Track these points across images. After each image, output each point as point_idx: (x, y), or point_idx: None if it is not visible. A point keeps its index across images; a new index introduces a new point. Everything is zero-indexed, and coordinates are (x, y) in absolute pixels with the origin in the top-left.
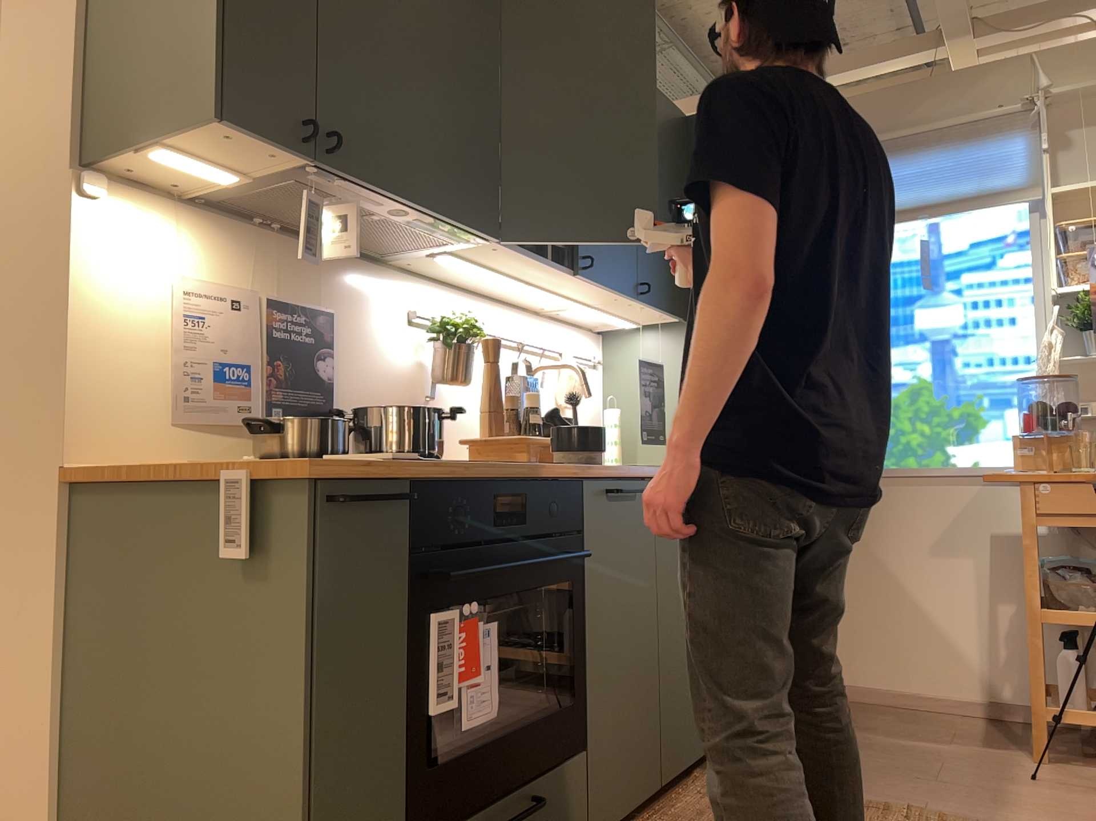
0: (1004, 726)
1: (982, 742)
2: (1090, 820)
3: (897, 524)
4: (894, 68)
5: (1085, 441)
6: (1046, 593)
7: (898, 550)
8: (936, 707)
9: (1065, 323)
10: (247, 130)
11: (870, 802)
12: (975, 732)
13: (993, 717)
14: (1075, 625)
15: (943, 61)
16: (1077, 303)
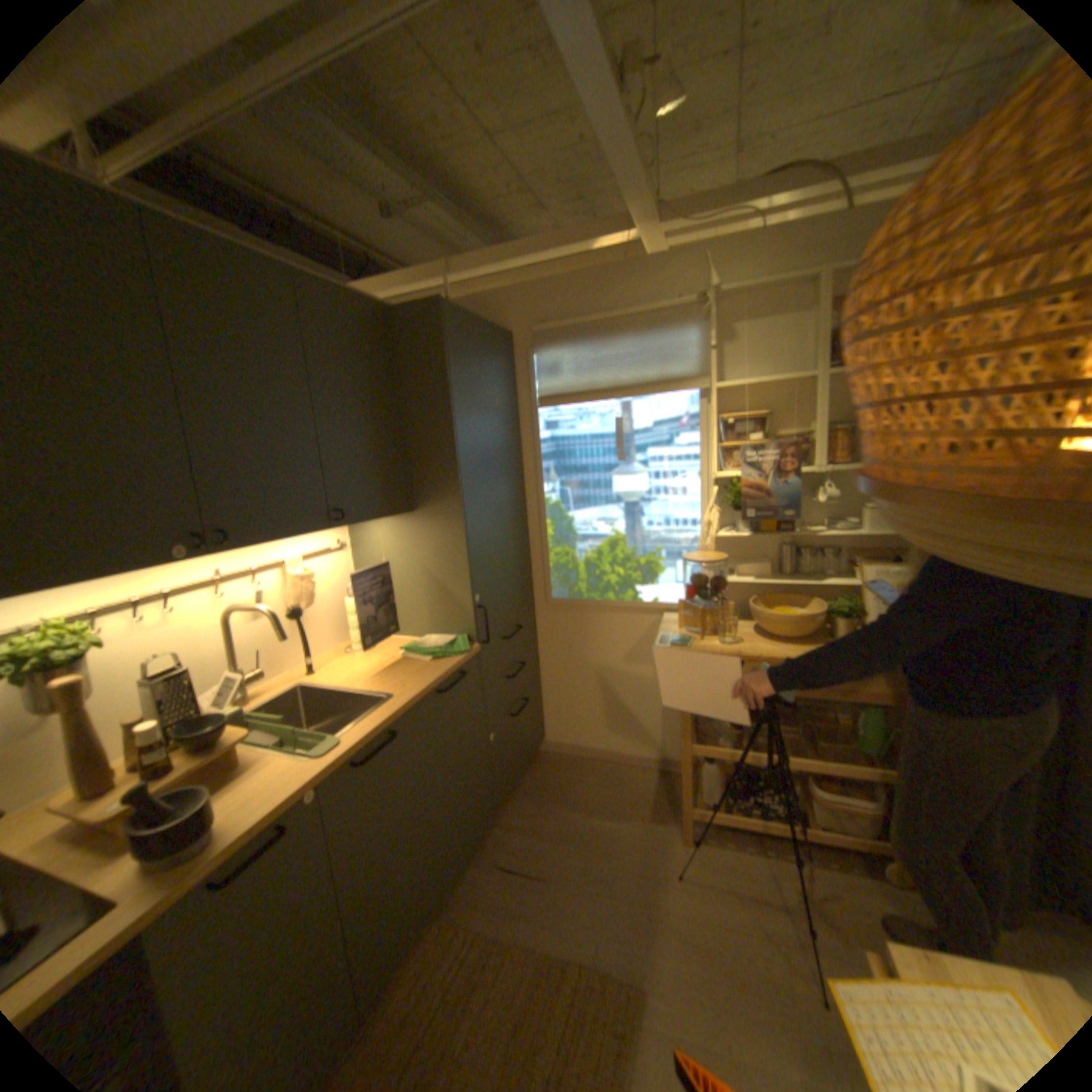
0: (669, 783)
1: (651, 816)
2: (713, 955)
3: (601, 641)
4: (596, 246)
5: (730, 610)
6: (697, 723)
7: (602, 659)
8: (627, 764)
9: (723, 497)
10: None
11: (551, 965)
12: (649, 799)
13: (663, 772)
14: (715, 759)
15: (639, 241)
16: (733, 480)
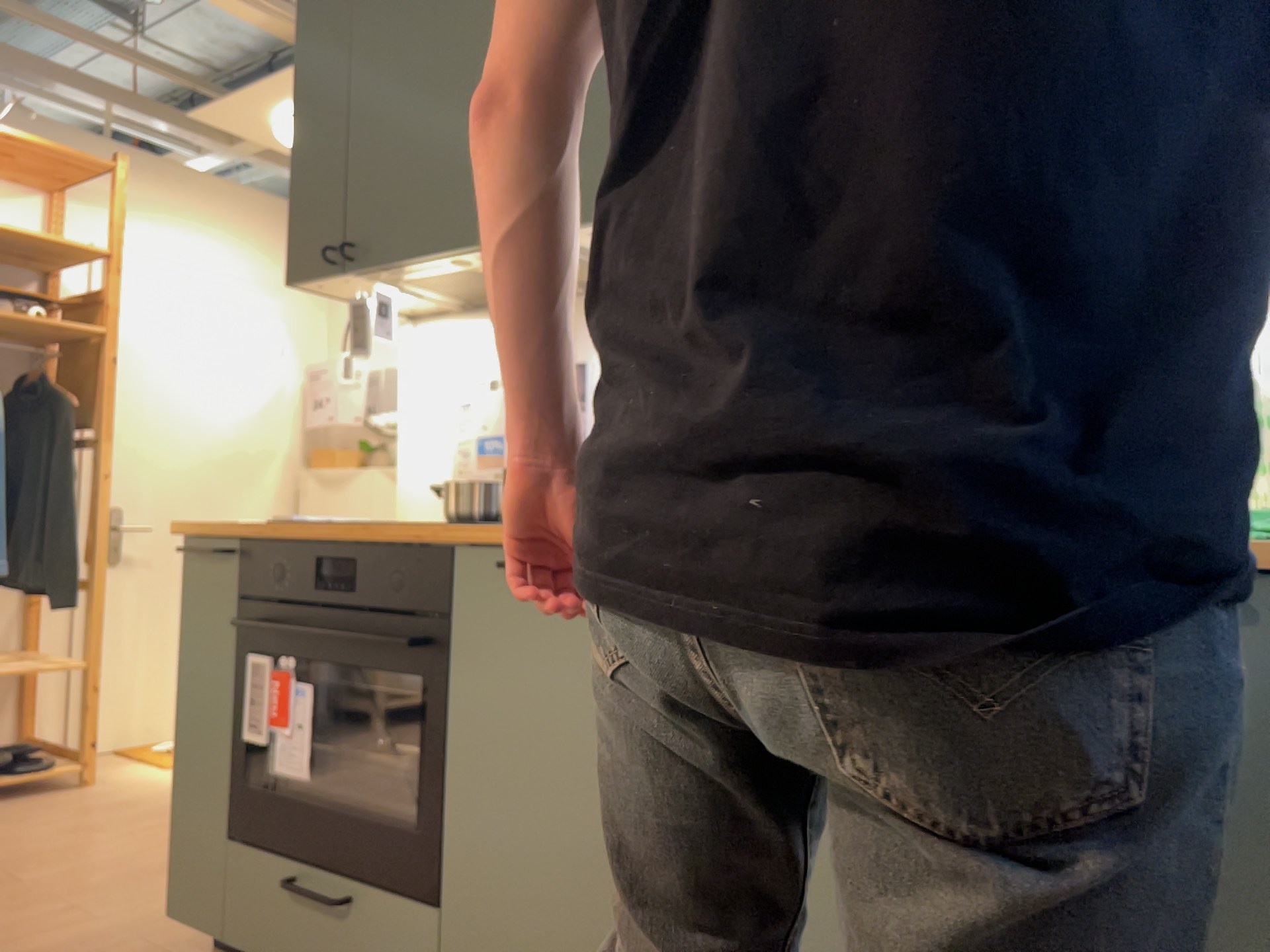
0: None
1: None
2: None
3: None
4: None
5: None
6: None
7: None
8: None
9: None
10: (308, 280)
11: None
12: None
13: None
14: None
15: None
16: None
